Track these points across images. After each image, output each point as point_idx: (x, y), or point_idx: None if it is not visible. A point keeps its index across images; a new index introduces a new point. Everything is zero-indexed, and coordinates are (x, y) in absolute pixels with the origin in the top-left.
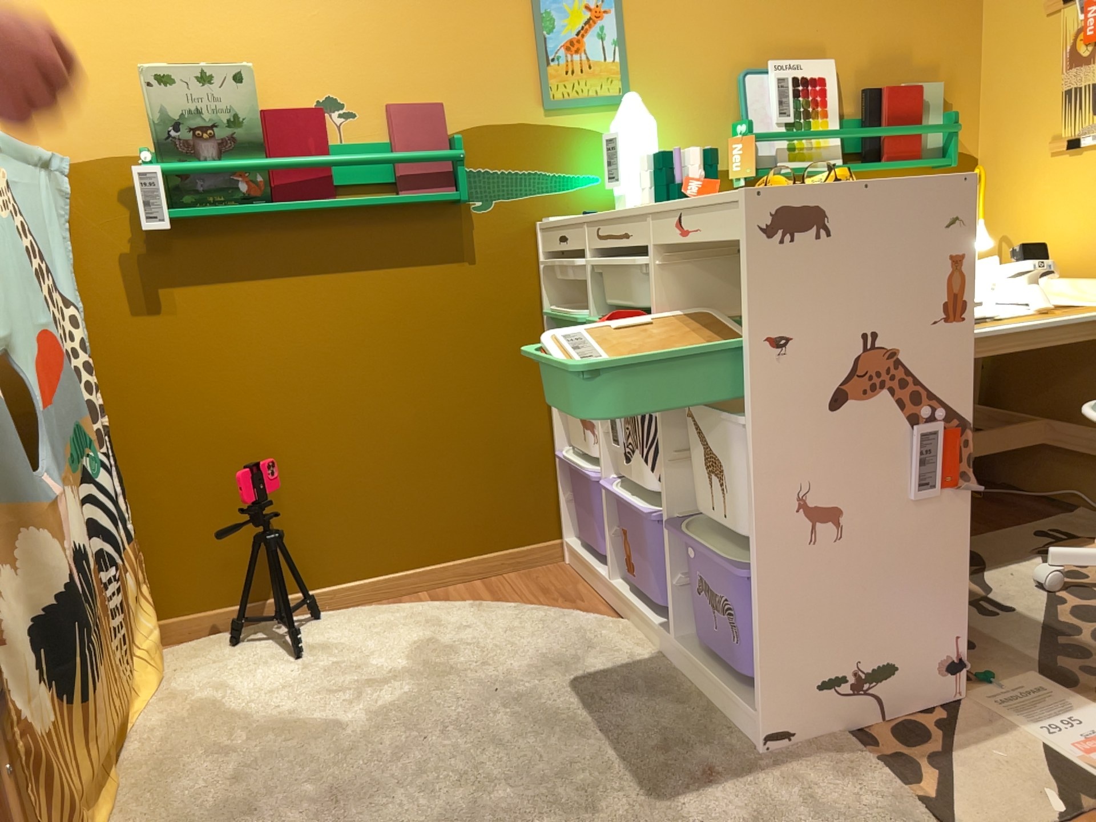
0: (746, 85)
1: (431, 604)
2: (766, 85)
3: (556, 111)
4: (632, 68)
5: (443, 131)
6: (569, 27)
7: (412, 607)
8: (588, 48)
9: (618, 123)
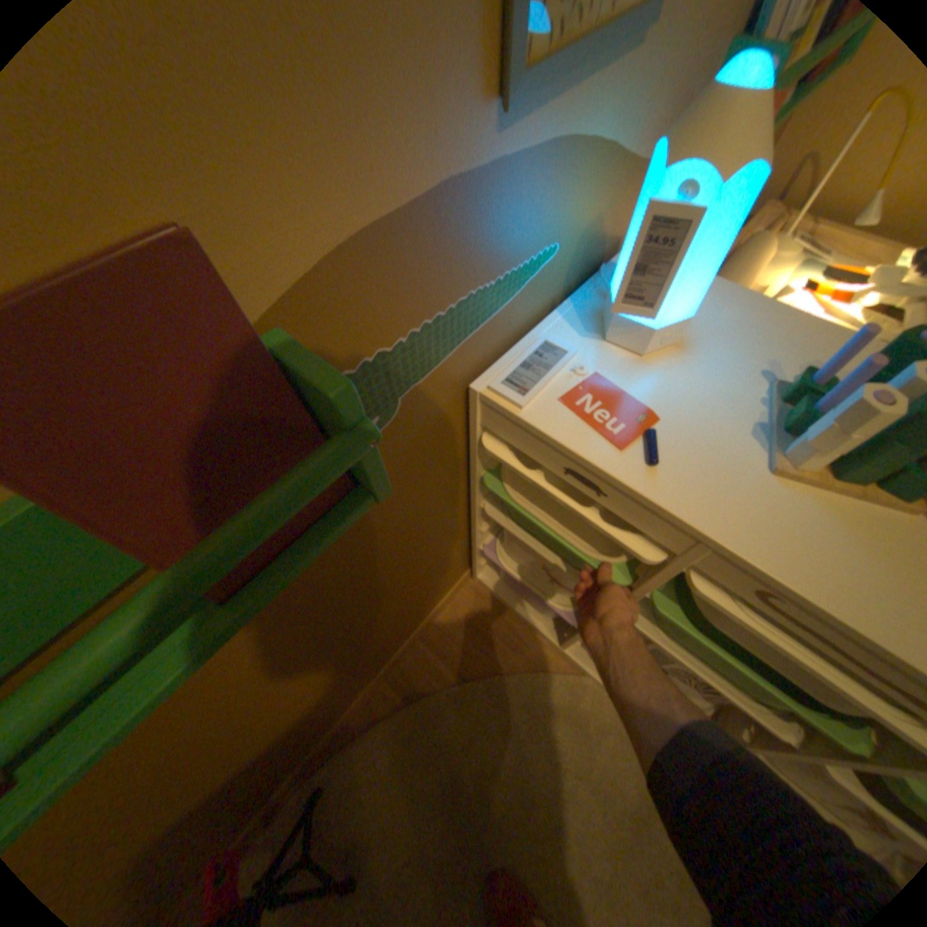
0: None
1: (412, 714)
2: None
3: (528, 105)
4: None
5: (255, 352)
6: None
7: (397, 727)
8: None
9: (699, 165)
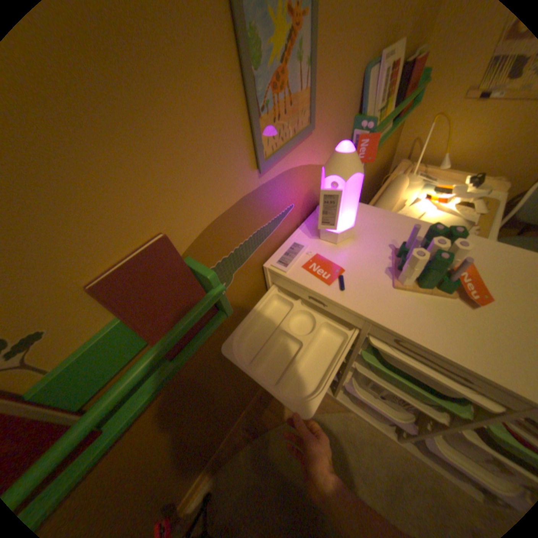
0: (371, 78)
1: (256, 444)
2: (379, 73)
3: (268, 168)
4: (316, 88)
5: (182, 266)
6: (275, 47)
7: (249, 452)
8: (292, 75)
9: (336, 176)
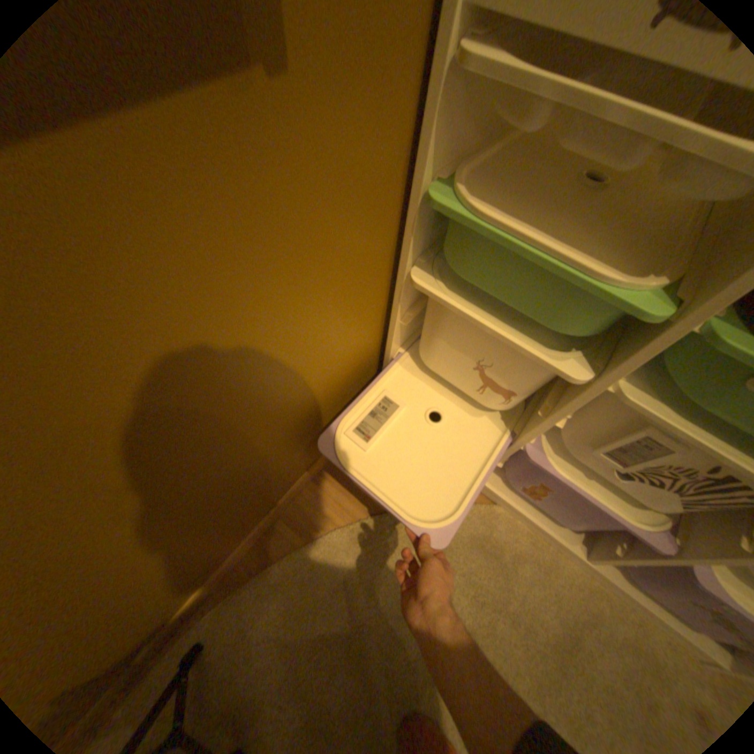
0: None
1: (311, 552)
2: None
3: None
4: None
5: None
6: None
7: (294, 566)
8: None
9: None
